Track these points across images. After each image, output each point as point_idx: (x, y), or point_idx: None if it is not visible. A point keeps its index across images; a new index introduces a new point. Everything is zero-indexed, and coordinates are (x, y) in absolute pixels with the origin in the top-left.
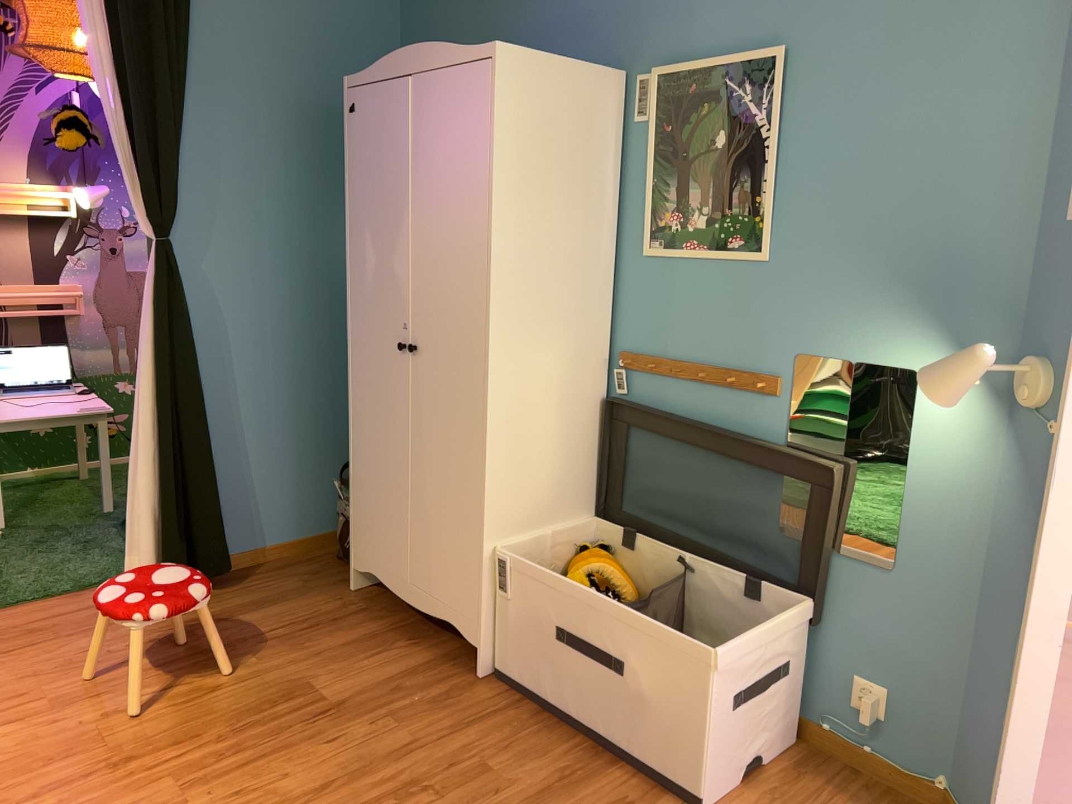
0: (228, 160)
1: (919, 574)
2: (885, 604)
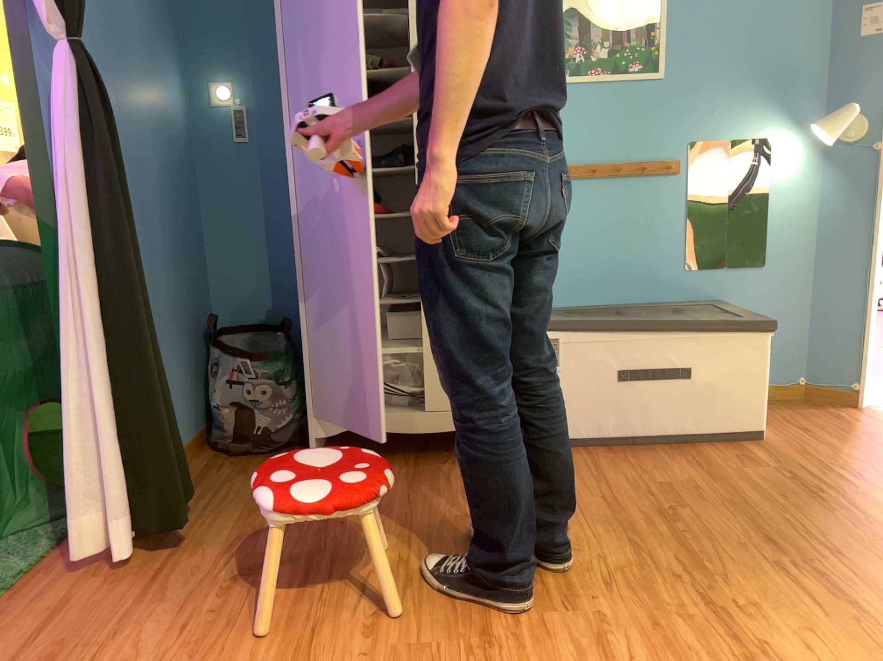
0: None
1: (781, 264)
2: (761, 290)
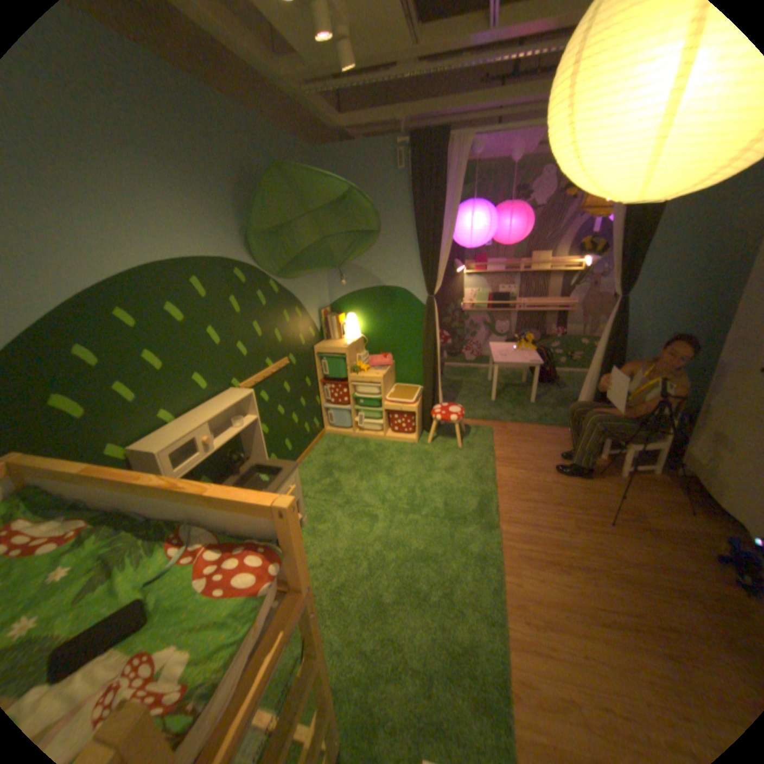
0: (670, 255)
1: None
2: None
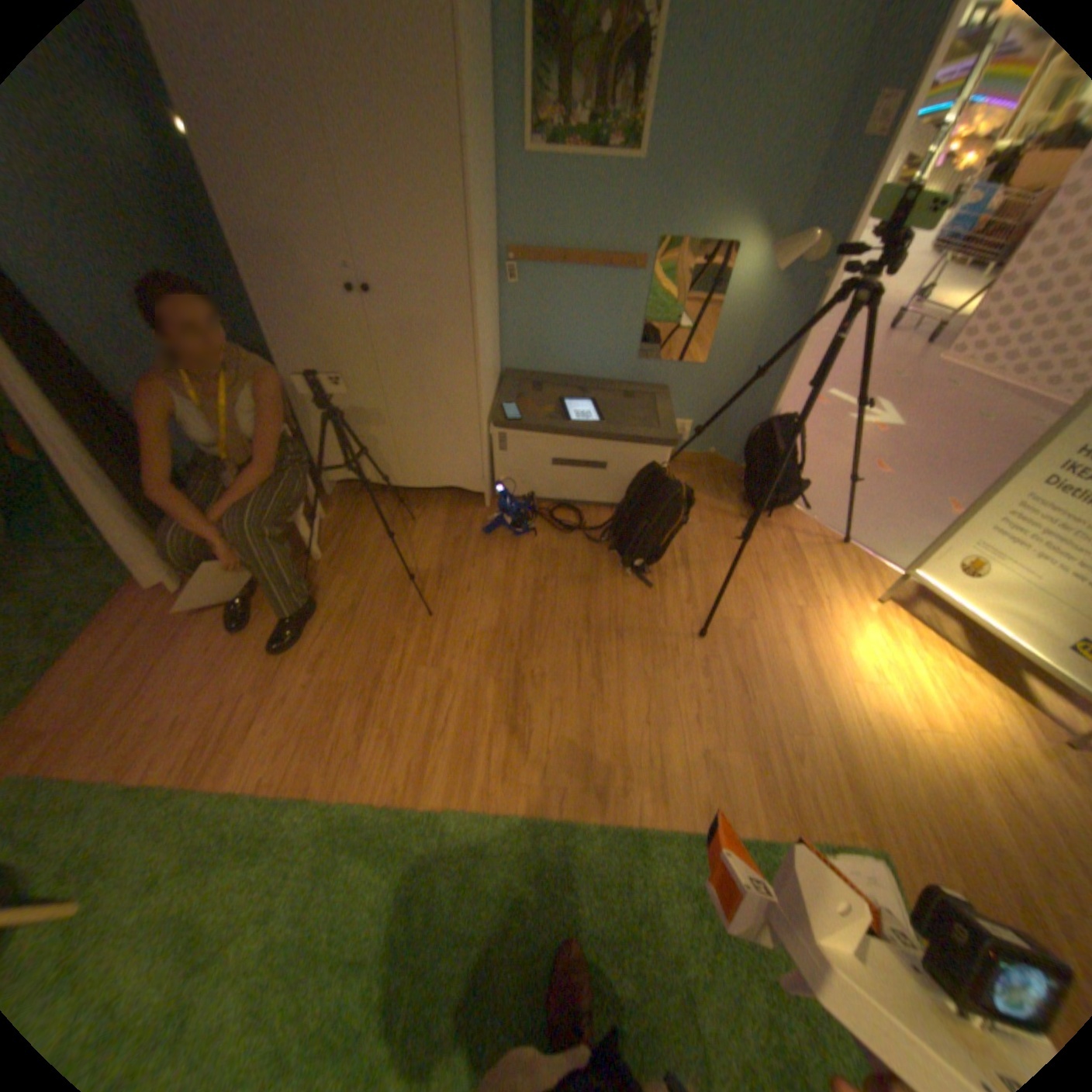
0: None
1: (718, 363)
2: (697, 382)
